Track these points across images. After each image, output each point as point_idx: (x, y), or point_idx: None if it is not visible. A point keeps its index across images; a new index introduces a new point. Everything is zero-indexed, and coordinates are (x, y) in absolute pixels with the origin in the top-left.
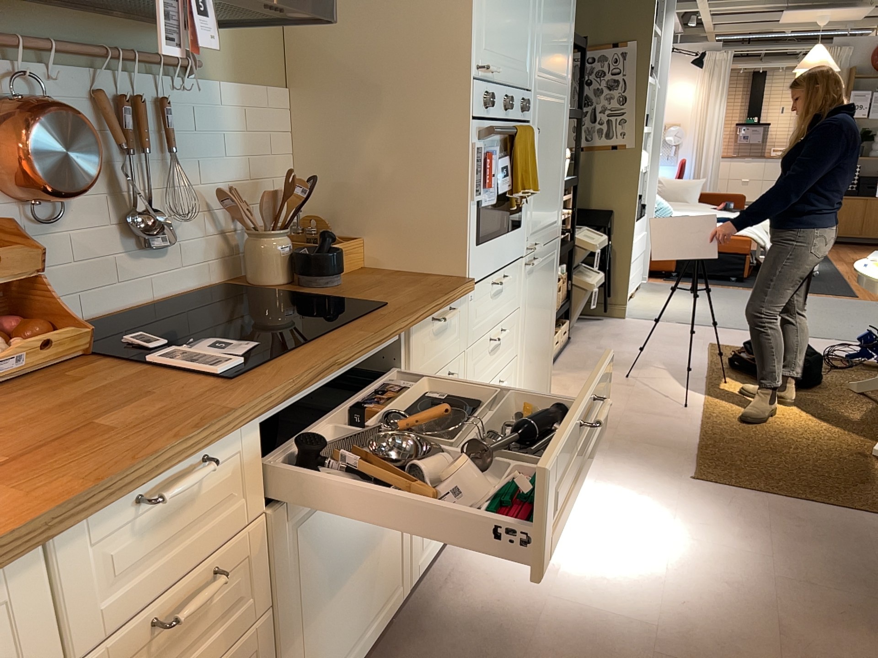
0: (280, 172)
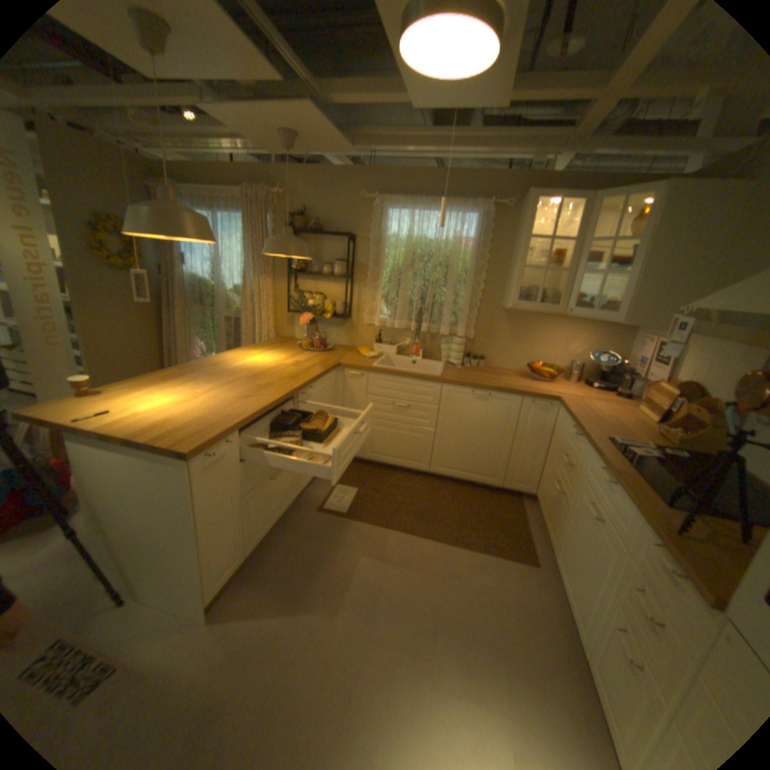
0: None
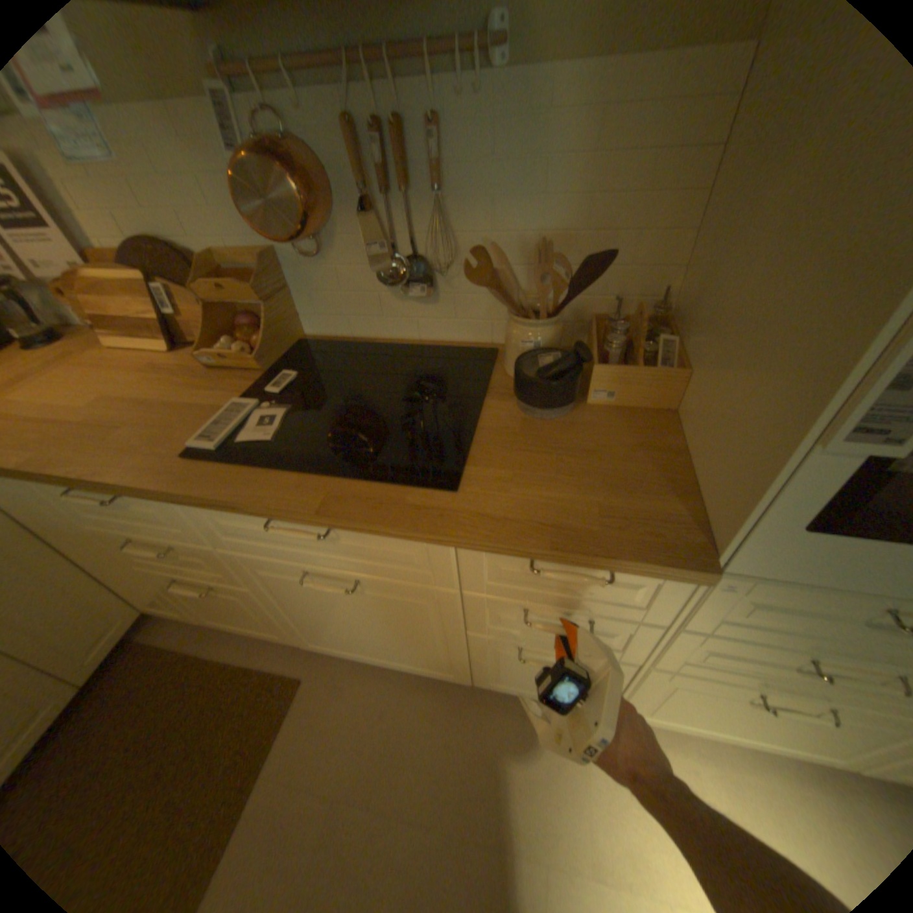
0: (660, 219)
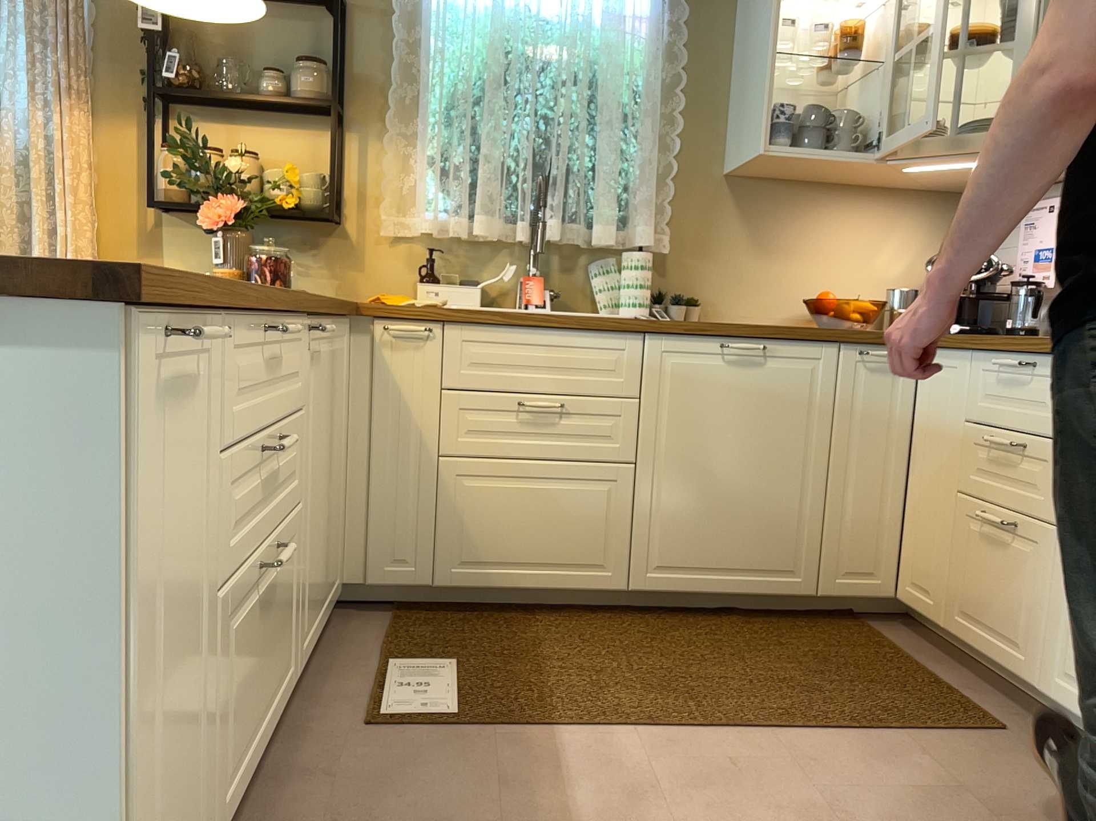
0: None
